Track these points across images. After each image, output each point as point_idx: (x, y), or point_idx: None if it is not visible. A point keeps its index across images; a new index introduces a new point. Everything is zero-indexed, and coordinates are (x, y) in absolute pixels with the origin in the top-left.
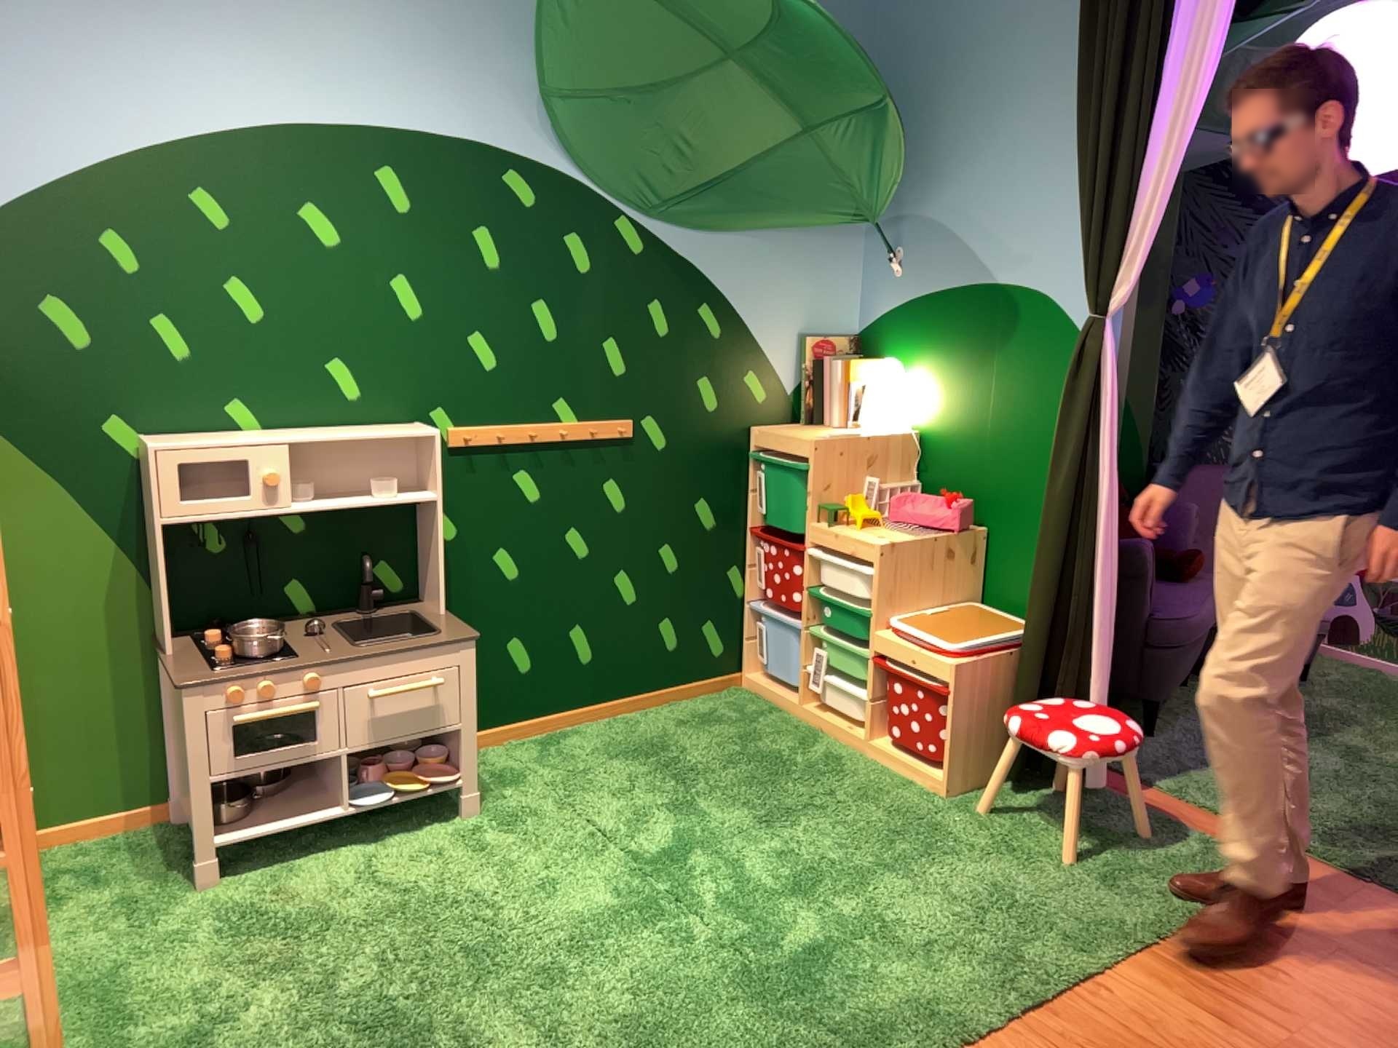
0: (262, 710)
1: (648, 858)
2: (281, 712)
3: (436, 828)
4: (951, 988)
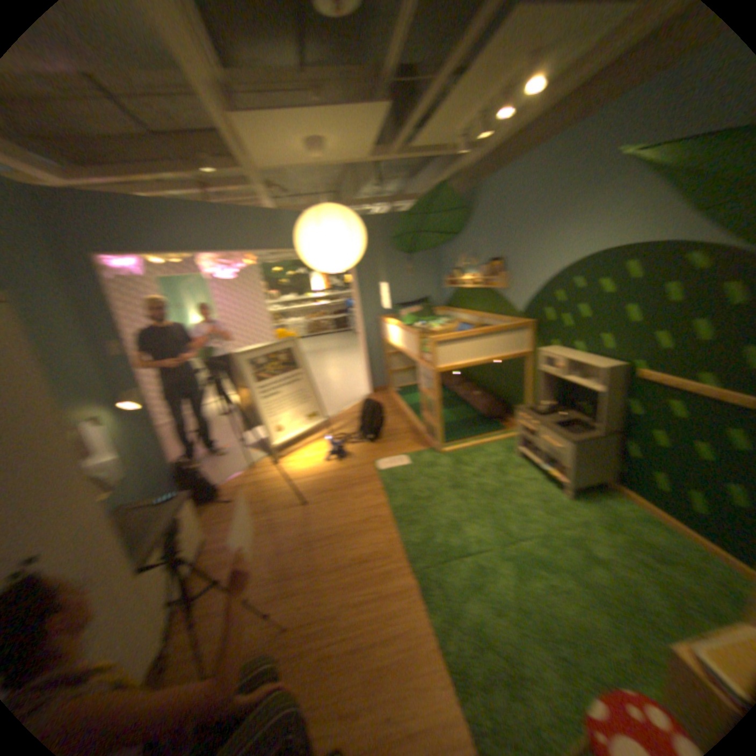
0: (527, 424)
1: (546, 543)
2: (528, 427)
3: (561, 493)
4: (453, 615)
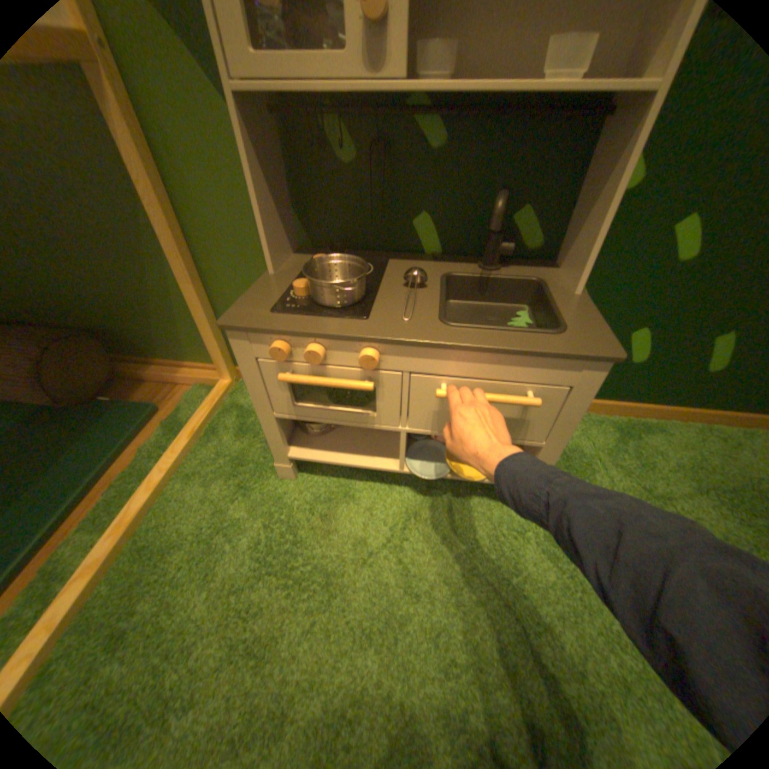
0: (313, 375)
1: None
2: (330, 385)
3: (485, 504)
4: None
